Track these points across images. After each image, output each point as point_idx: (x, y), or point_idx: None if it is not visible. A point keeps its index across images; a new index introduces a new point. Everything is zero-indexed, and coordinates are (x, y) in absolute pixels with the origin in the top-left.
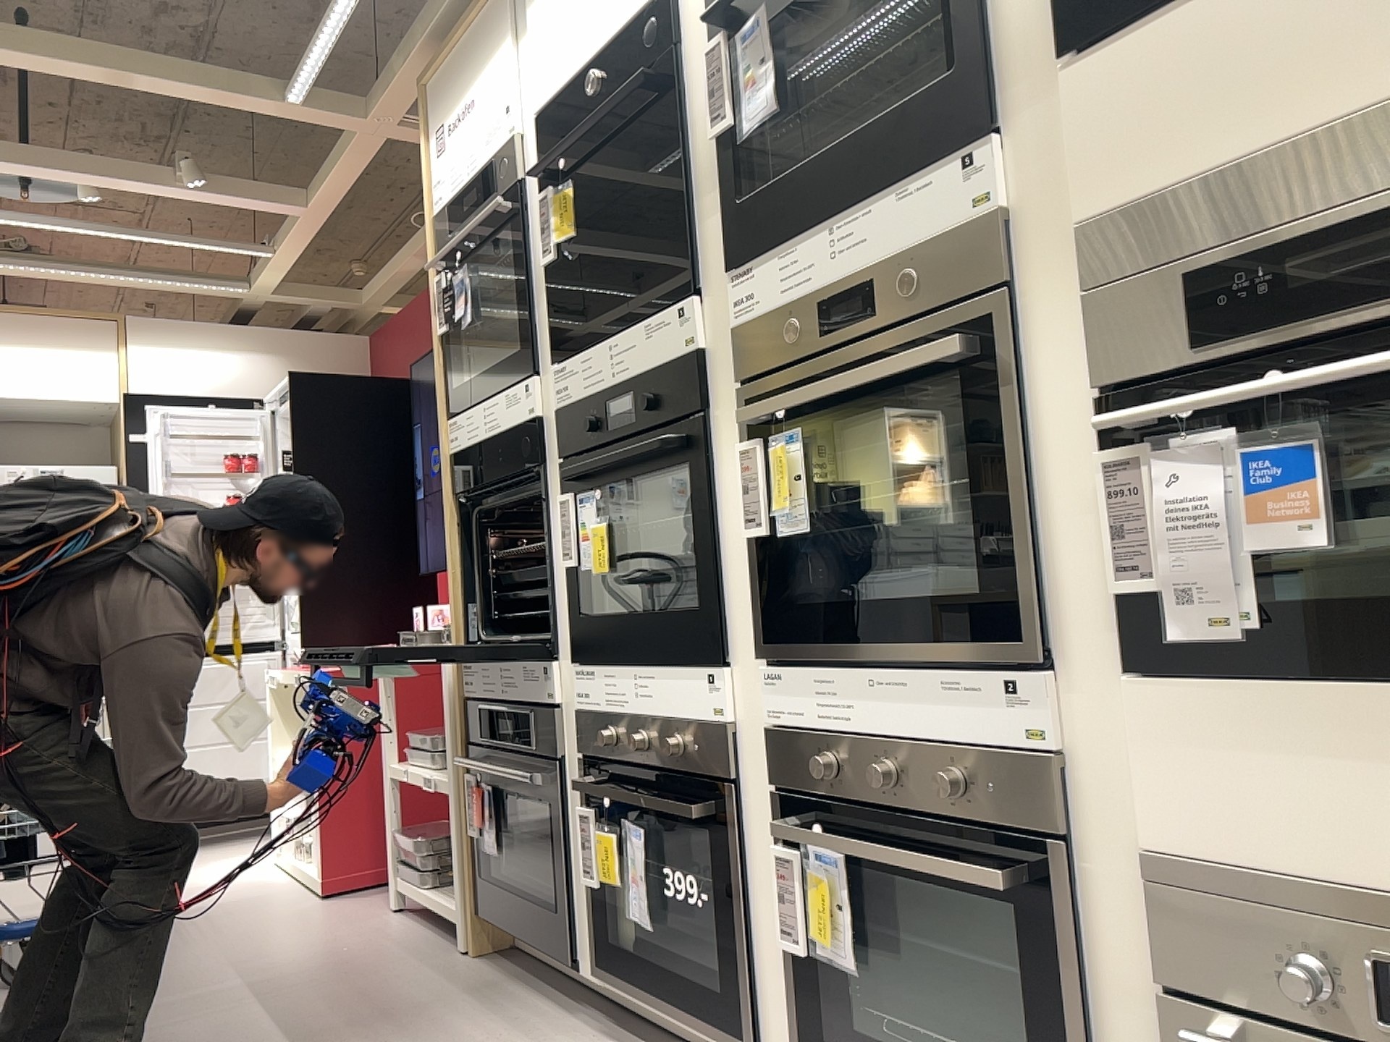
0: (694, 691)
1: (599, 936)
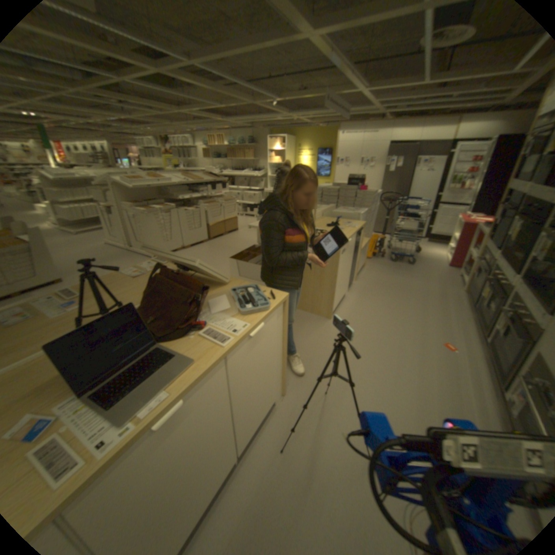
0: (512, 277)
1: (481, 305)
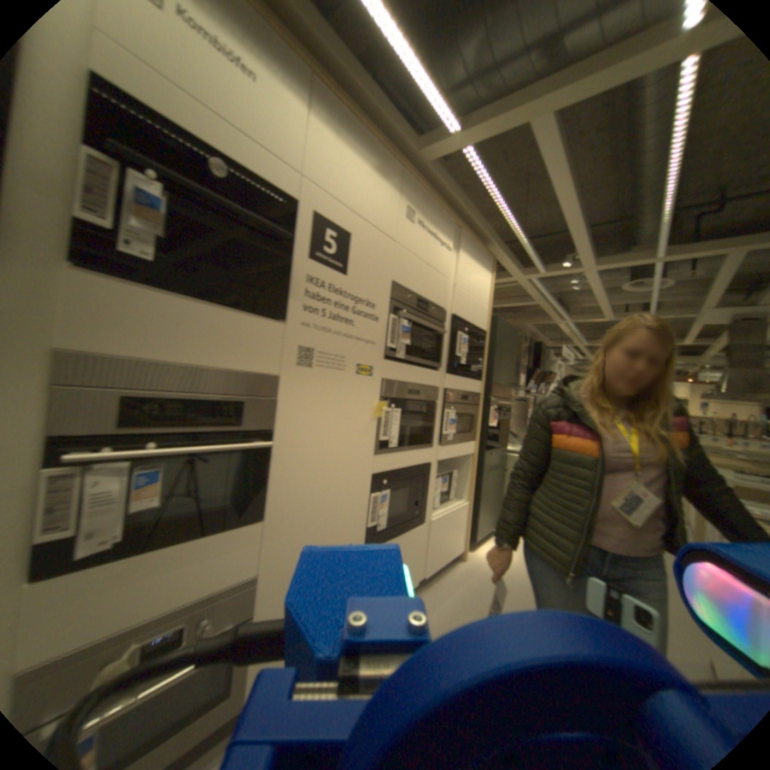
0: None
1: None
